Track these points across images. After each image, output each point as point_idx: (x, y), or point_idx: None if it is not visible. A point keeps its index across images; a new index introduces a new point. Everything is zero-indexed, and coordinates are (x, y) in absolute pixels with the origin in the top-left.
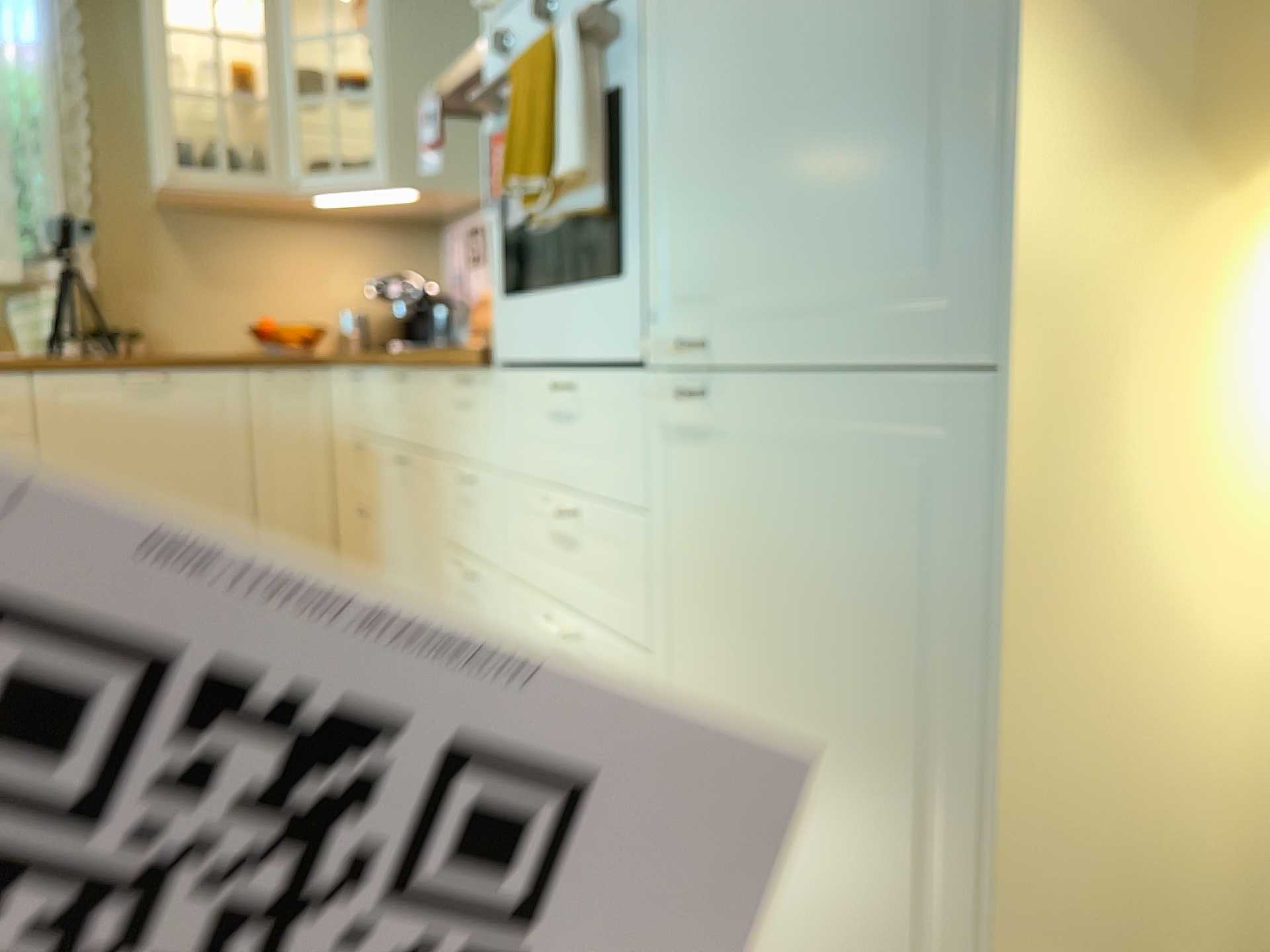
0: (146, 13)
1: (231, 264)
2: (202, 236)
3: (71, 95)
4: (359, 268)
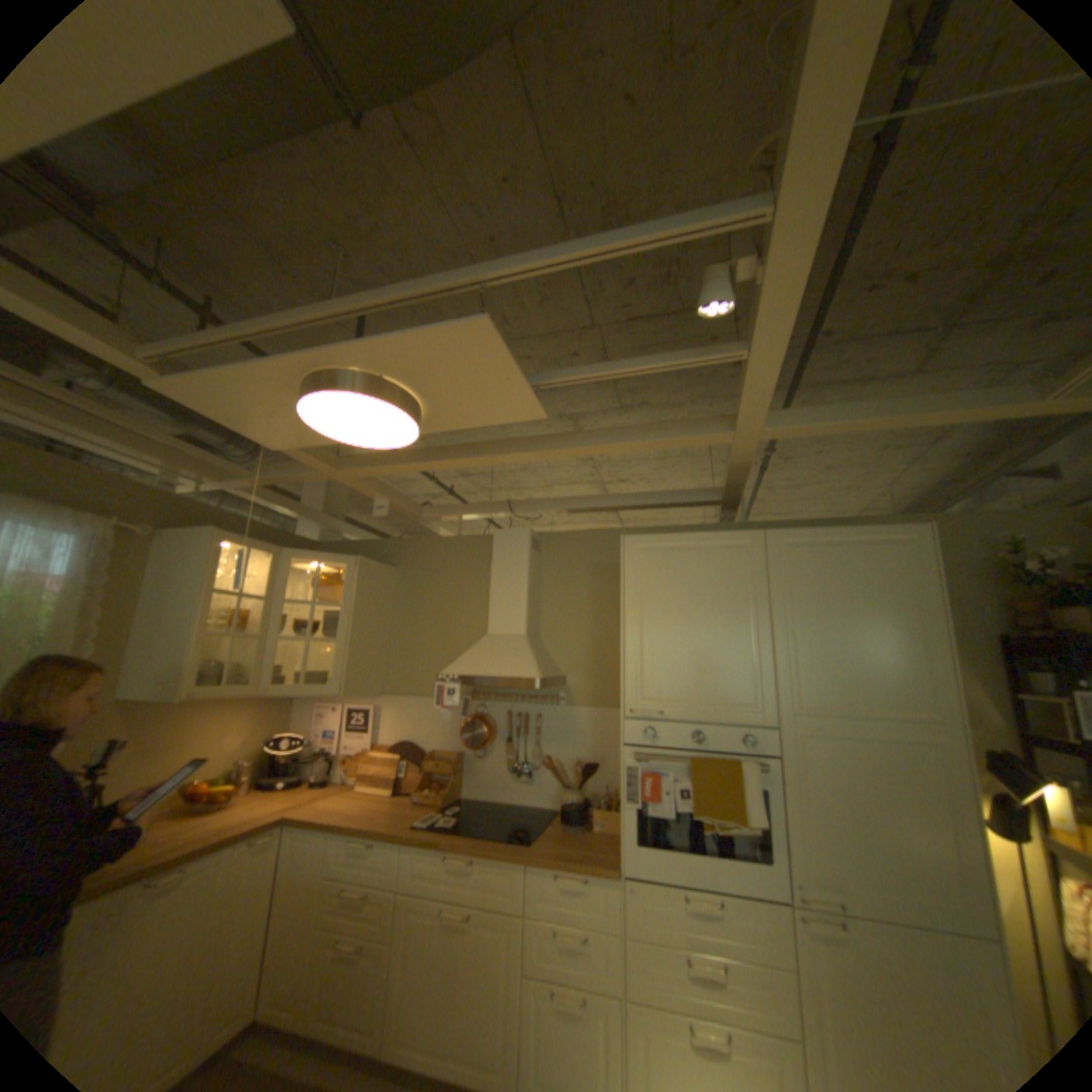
0: (202, 584)
1: (161, 741)
2: (145, 722)
3: (87, 624)
4: (243, 729)
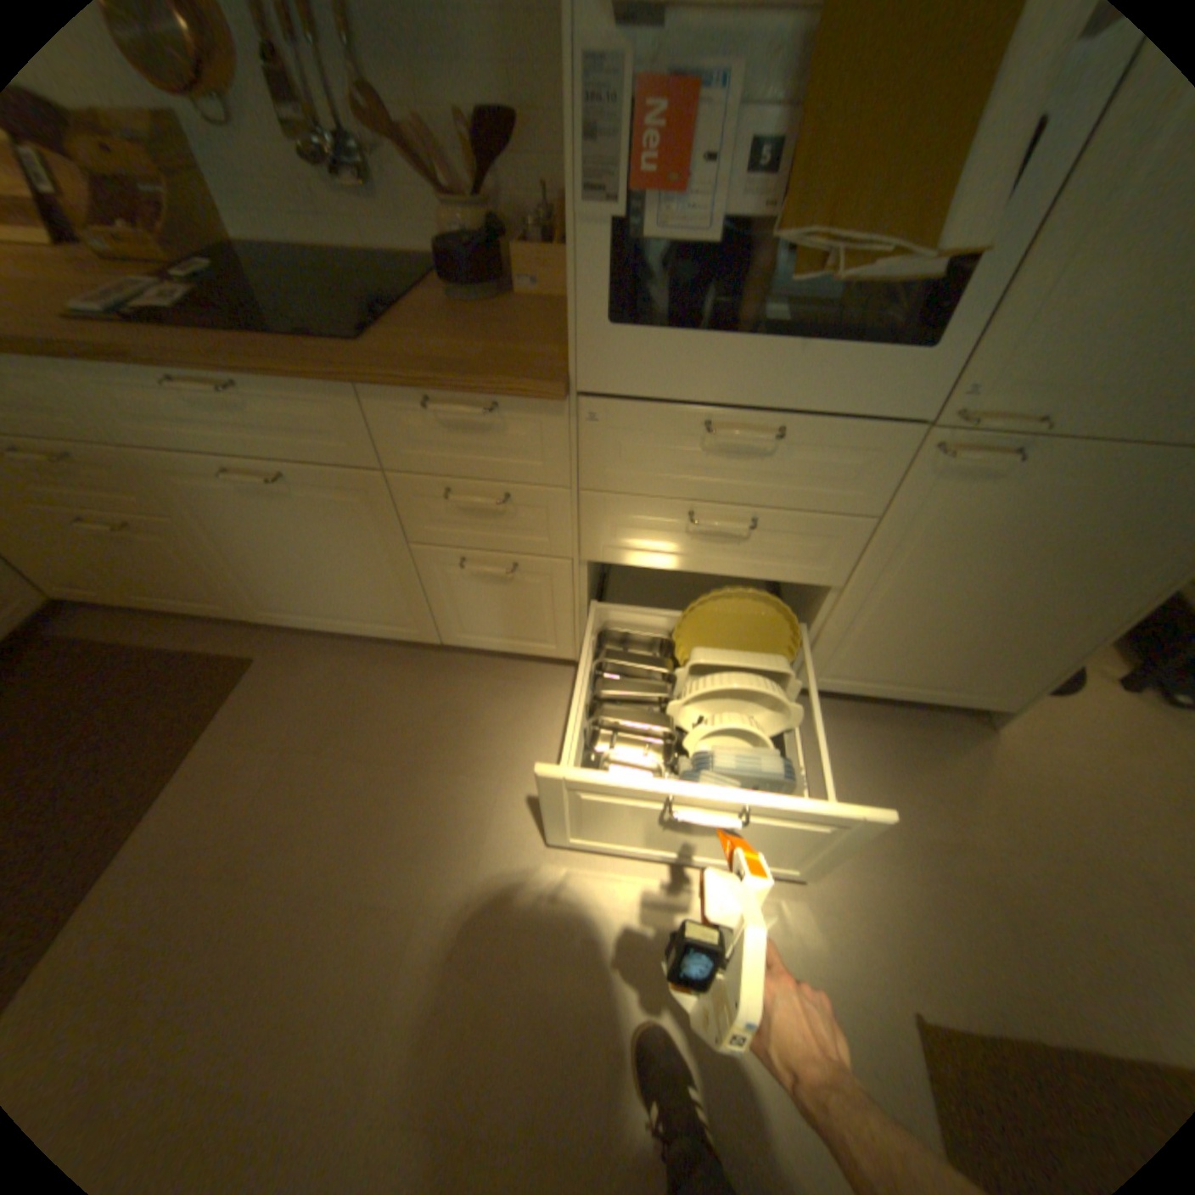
0: None
1: None
2: None
3: None
4: None
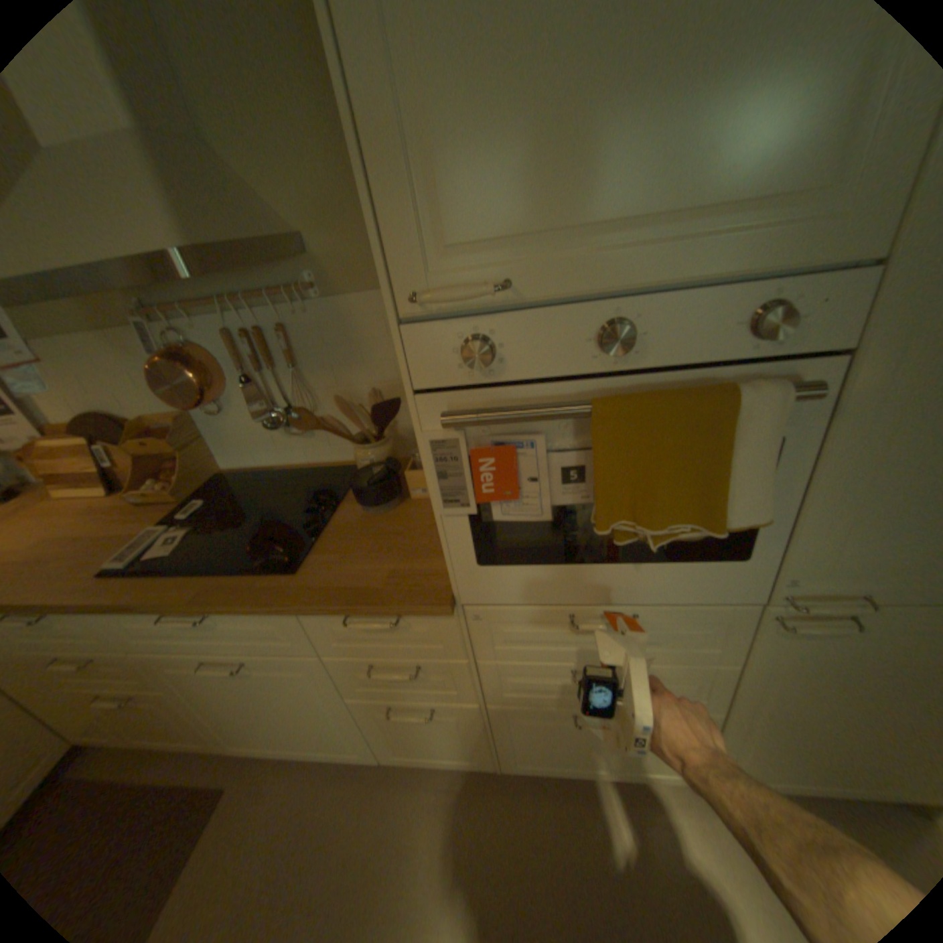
0: None
1: None
2: None
3: None
4: None
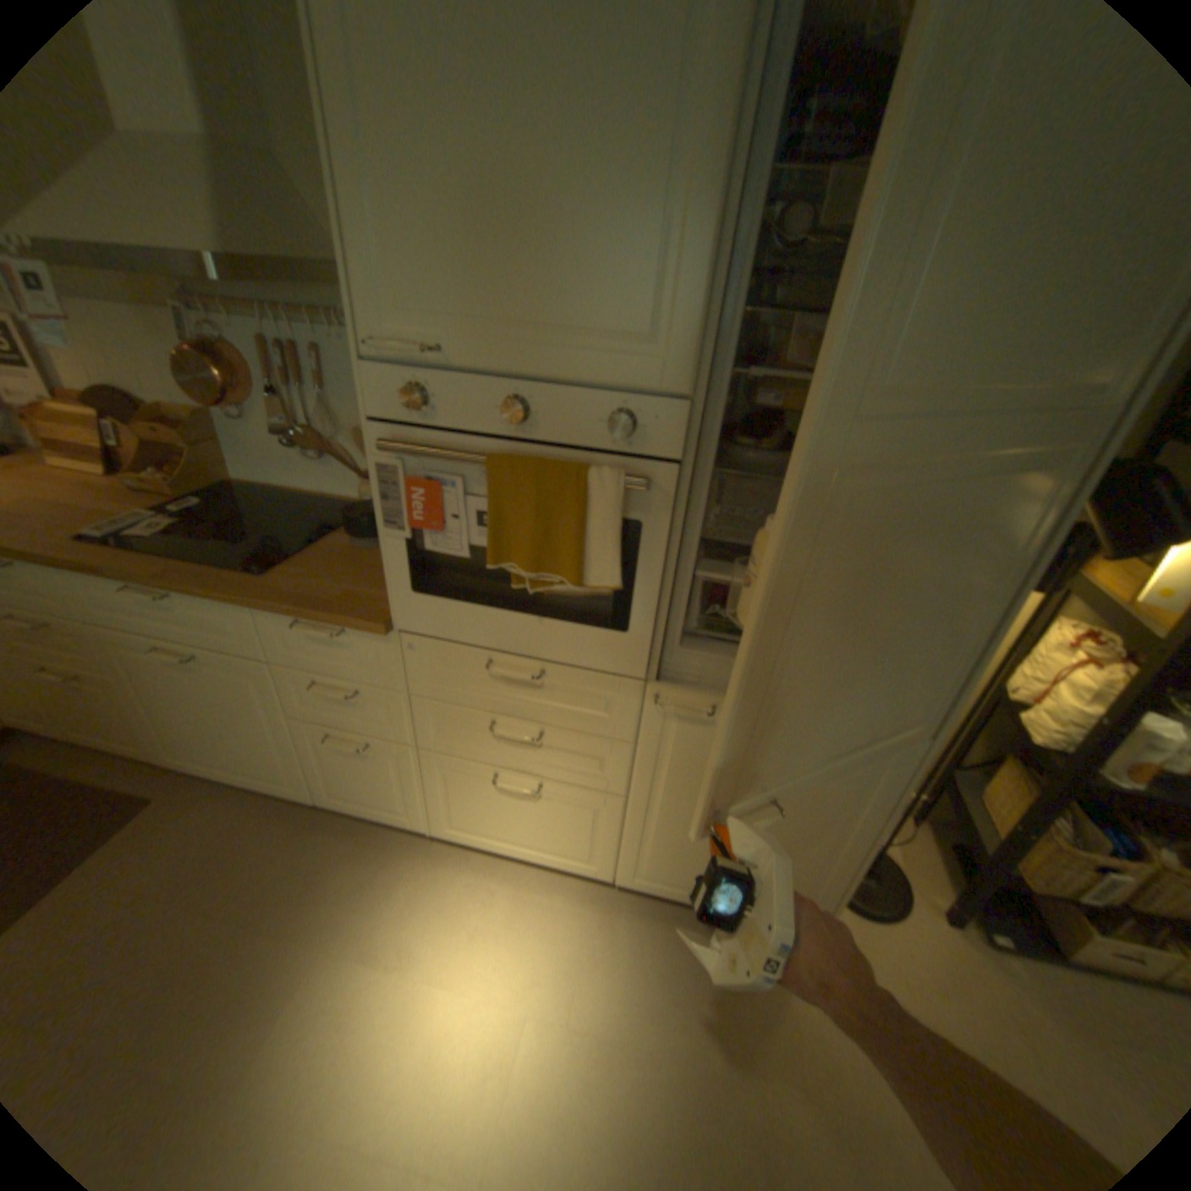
0: None
1: None
2: None
3: None
4: None
